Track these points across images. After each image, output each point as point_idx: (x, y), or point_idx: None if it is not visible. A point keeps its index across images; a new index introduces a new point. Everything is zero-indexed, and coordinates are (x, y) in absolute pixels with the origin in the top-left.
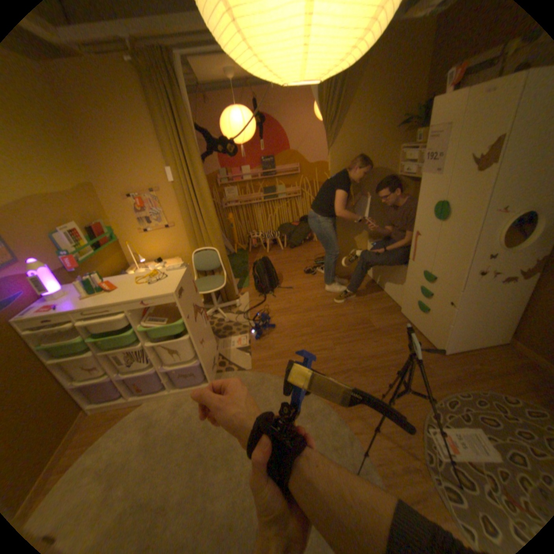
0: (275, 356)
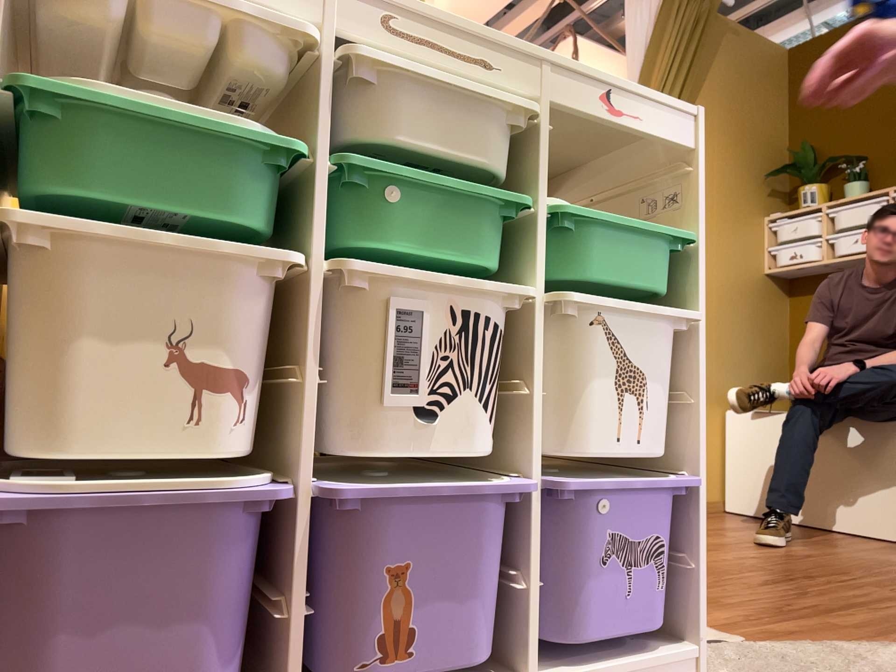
0: (769, 611)
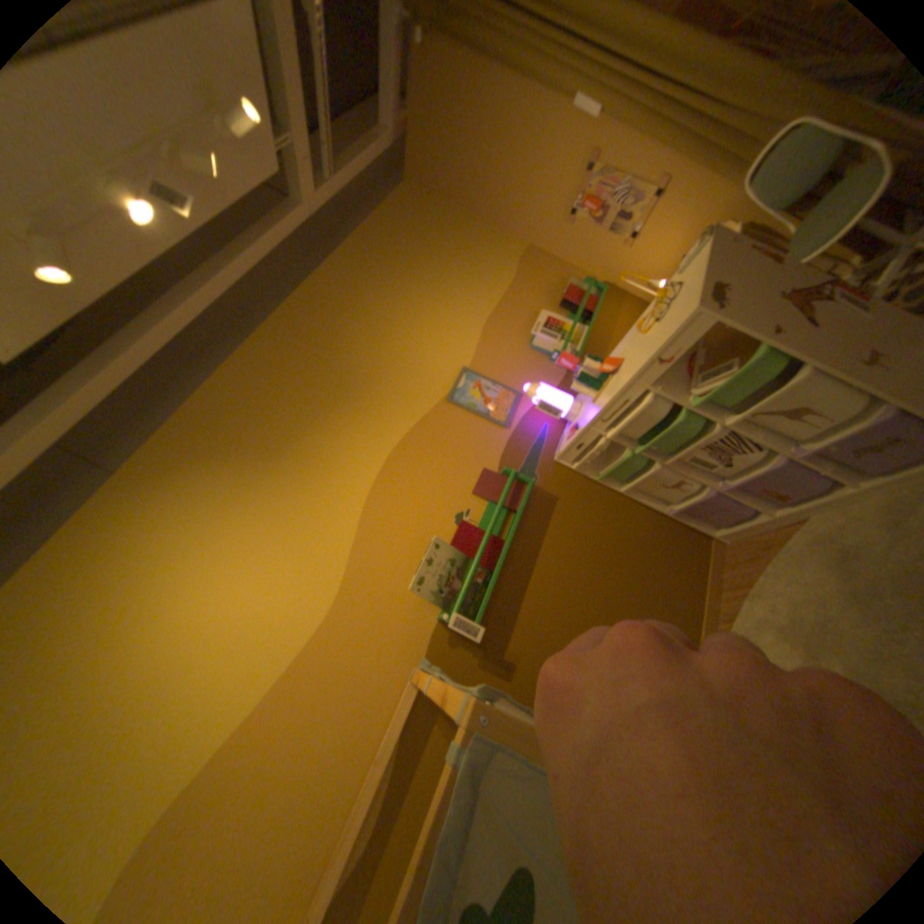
0: None
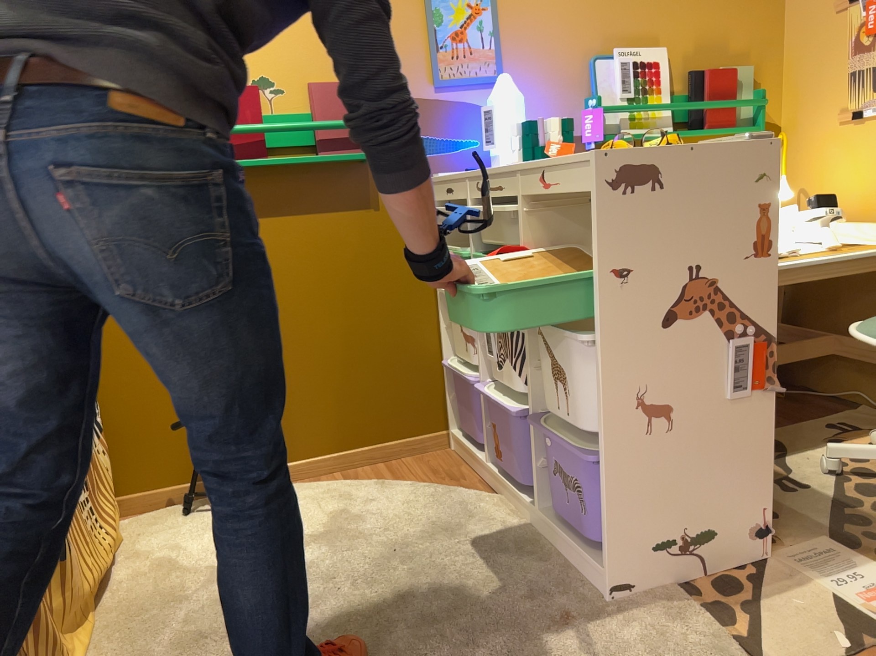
0: None
